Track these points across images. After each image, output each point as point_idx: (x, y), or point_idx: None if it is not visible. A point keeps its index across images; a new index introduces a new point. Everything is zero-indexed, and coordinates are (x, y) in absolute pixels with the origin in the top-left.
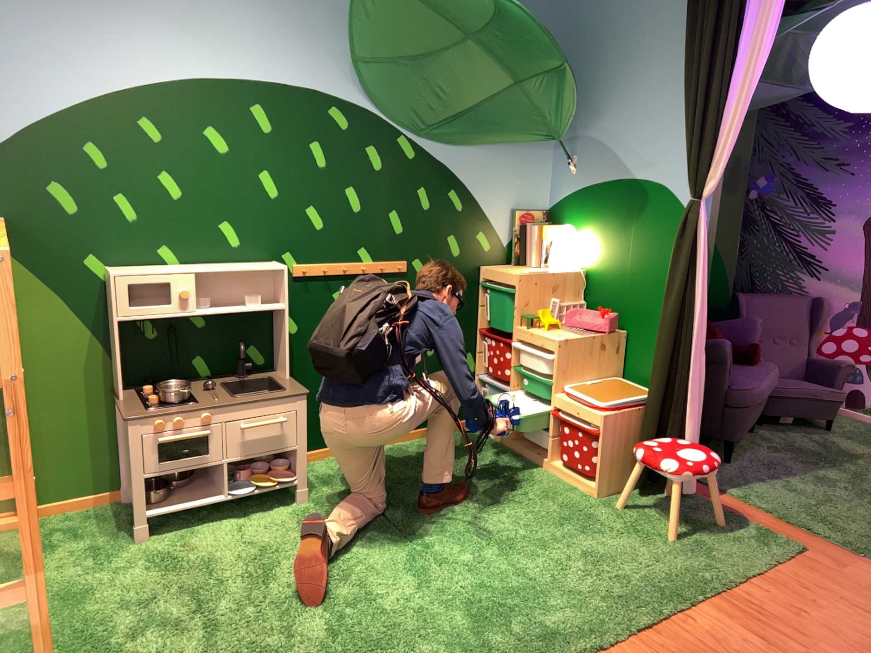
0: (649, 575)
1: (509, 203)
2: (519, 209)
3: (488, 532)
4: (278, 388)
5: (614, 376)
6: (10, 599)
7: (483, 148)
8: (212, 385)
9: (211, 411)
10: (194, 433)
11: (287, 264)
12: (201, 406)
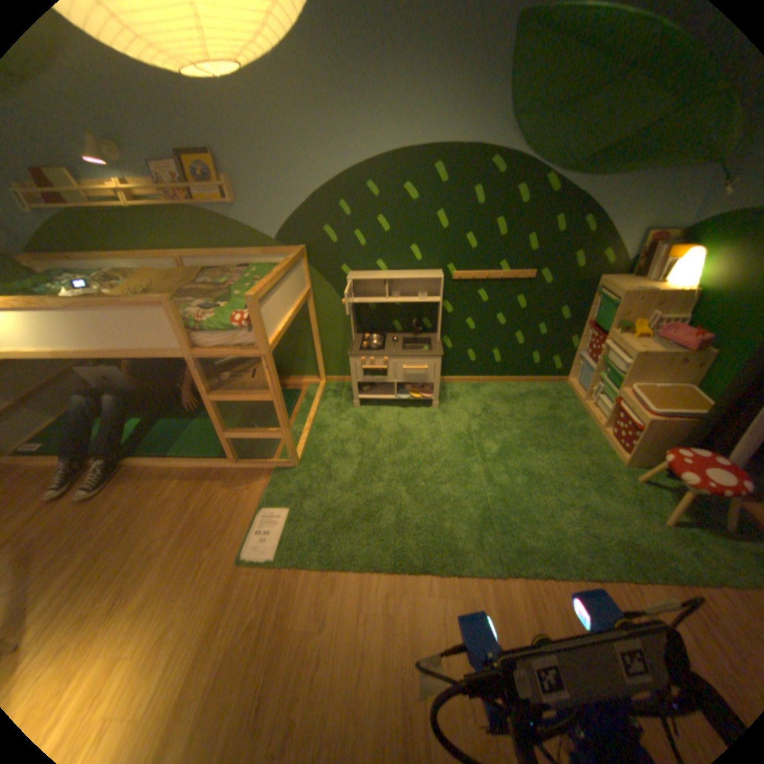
0: (628, 552)
1: (648, 222)
2: (658, 227)
3: (526, 469)
4: (429, 347)
5: (694, 386)
6: (271, 437)
7: (631, 173)
8: (395, 339)
9: (385, 358)
10: (375, 368)
11: (447, 271)
12: (380, 355)
